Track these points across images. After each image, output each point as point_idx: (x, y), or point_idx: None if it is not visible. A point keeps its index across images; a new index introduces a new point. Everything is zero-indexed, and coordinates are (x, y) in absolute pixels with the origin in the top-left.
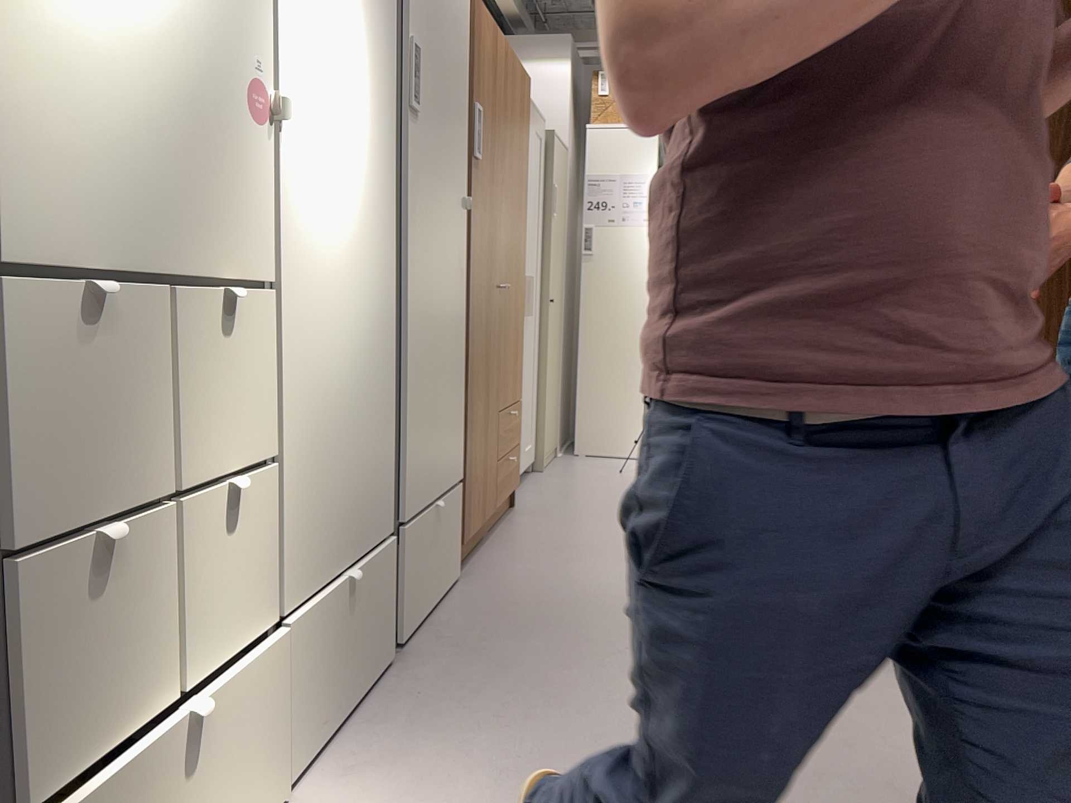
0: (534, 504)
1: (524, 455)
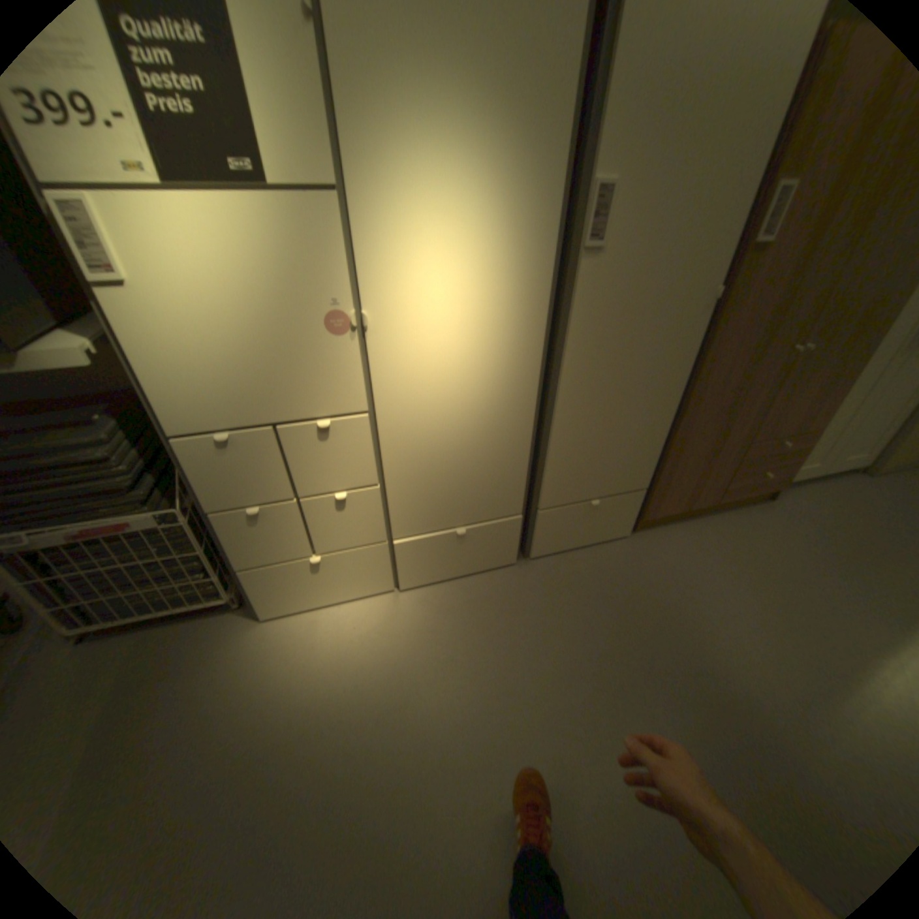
0: (801, 507)
1: (842, 463)
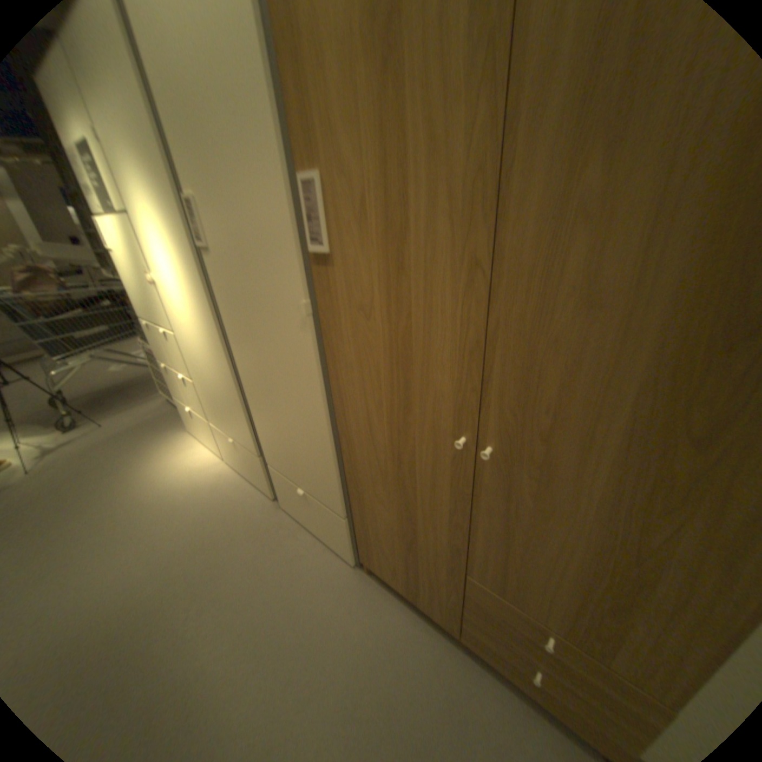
0: None
1: None
